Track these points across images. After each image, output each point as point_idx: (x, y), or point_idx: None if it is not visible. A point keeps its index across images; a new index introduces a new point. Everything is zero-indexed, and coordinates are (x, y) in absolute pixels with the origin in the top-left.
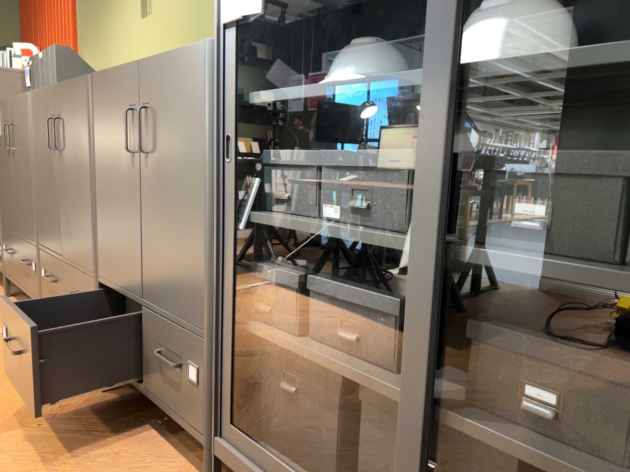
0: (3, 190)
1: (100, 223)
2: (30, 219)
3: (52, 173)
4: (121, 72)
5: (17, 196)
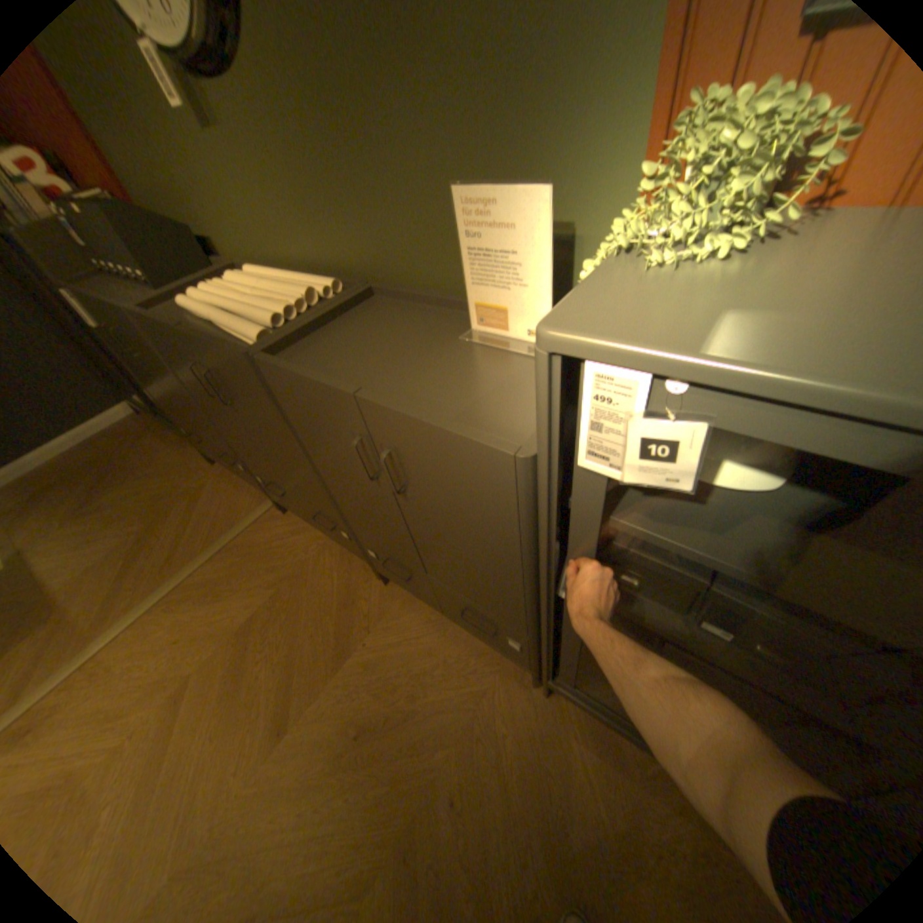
0: (139, 374)
1: (338, 497)
2: (210, 431)
3: (226, 415)
4: (318, 388)
5: (173, 401)
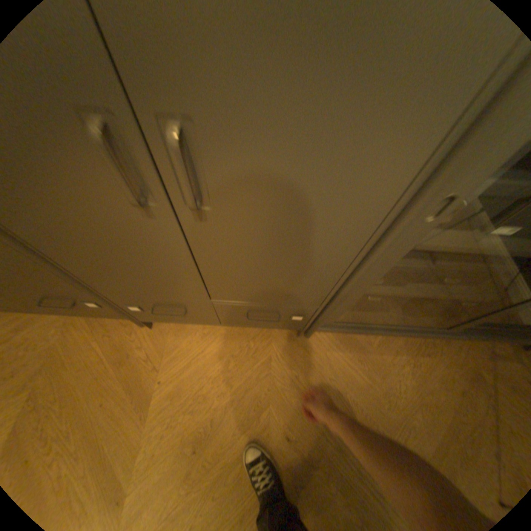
0: None
1: (70, 264)
2: None
3: None
4: None
5: None
